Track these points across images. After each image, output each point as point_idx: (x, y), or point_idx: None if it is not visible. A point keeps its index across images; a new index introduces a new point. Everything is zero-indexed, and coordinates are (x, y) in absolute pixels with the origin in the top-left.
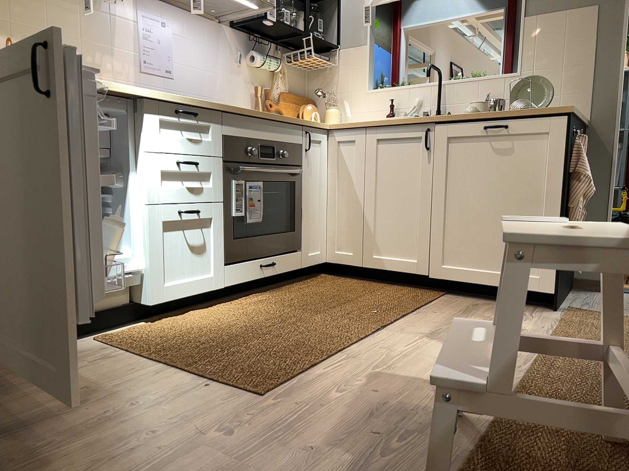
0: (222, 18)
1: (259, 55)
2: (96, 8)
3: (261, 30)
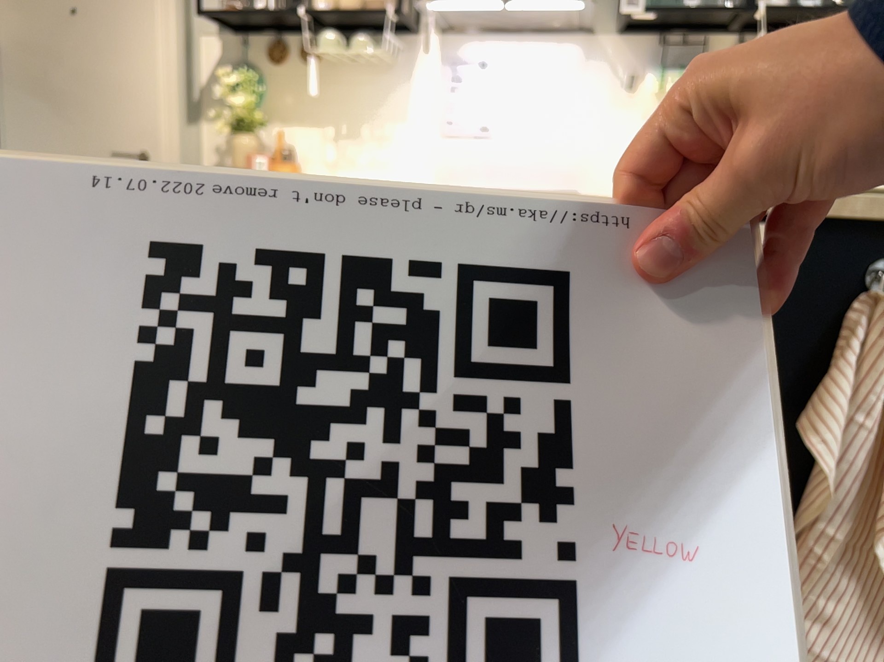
0: (581, 25)
1: (648, 70)
2: (387, 68)
3: (675, 21)
